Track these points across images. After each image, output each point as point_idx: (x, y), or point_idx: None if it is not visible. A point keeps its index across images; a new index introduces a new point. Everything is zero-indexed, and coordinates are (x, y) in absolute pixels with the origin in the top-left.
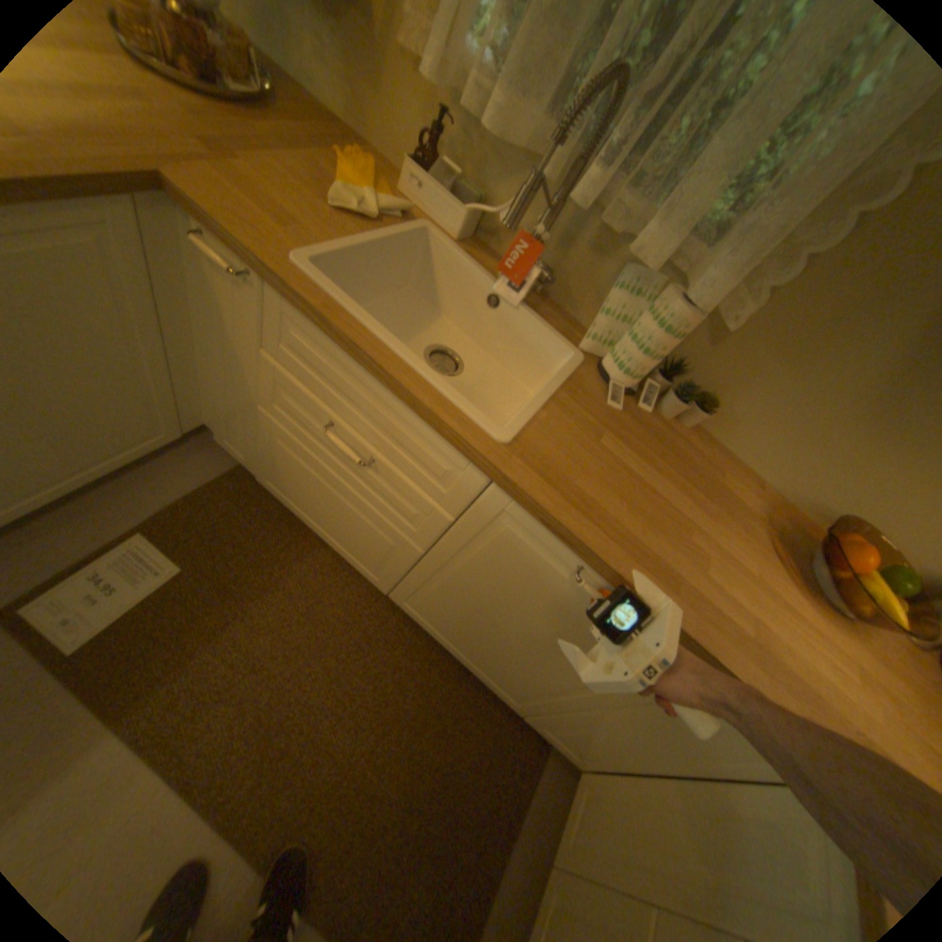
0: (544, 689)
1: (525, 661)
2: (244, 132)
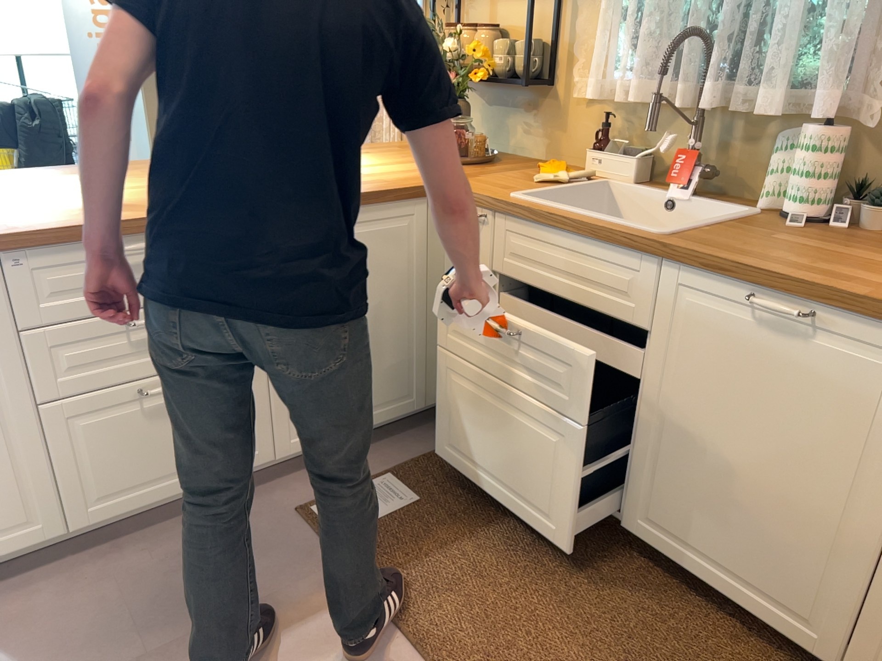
0: (819, 546)
1: (777, 502)
2: (482, 170)
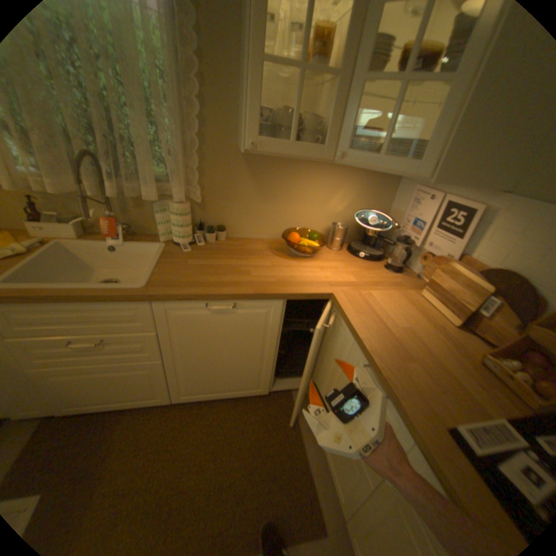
0: (255, 369)
1: (237, 365)
2: None
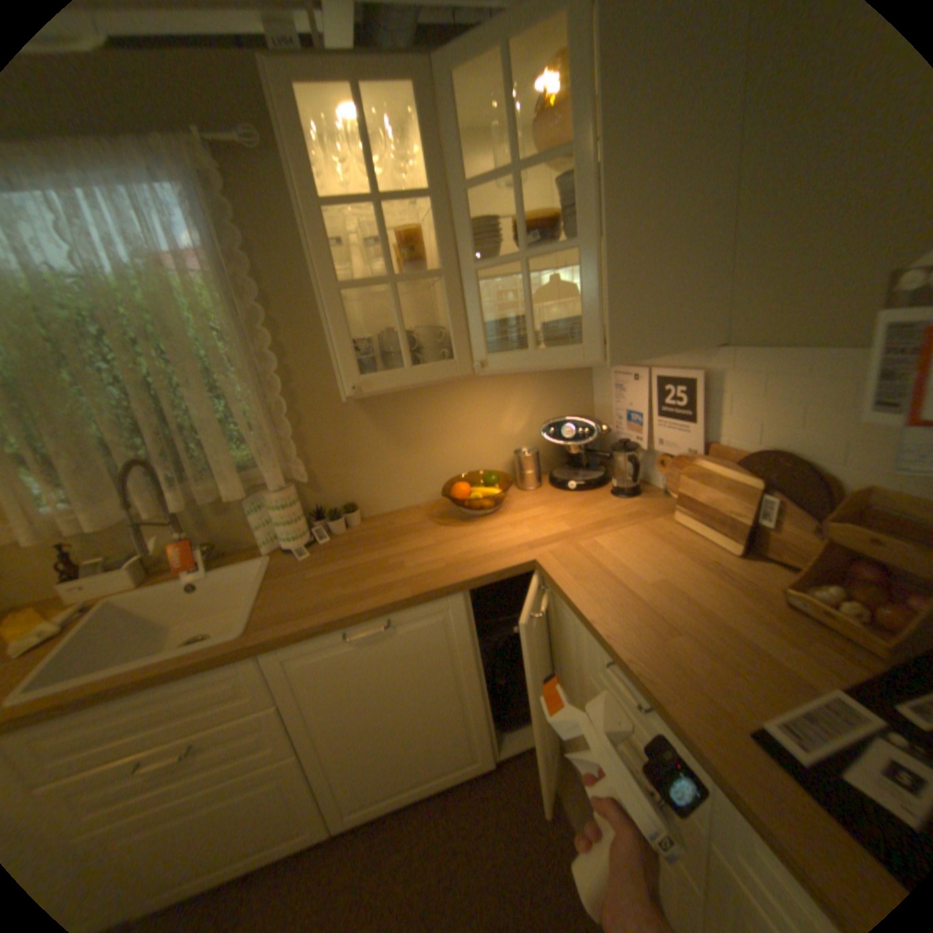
0: (456, 724)
1: (424, 725)
2: None
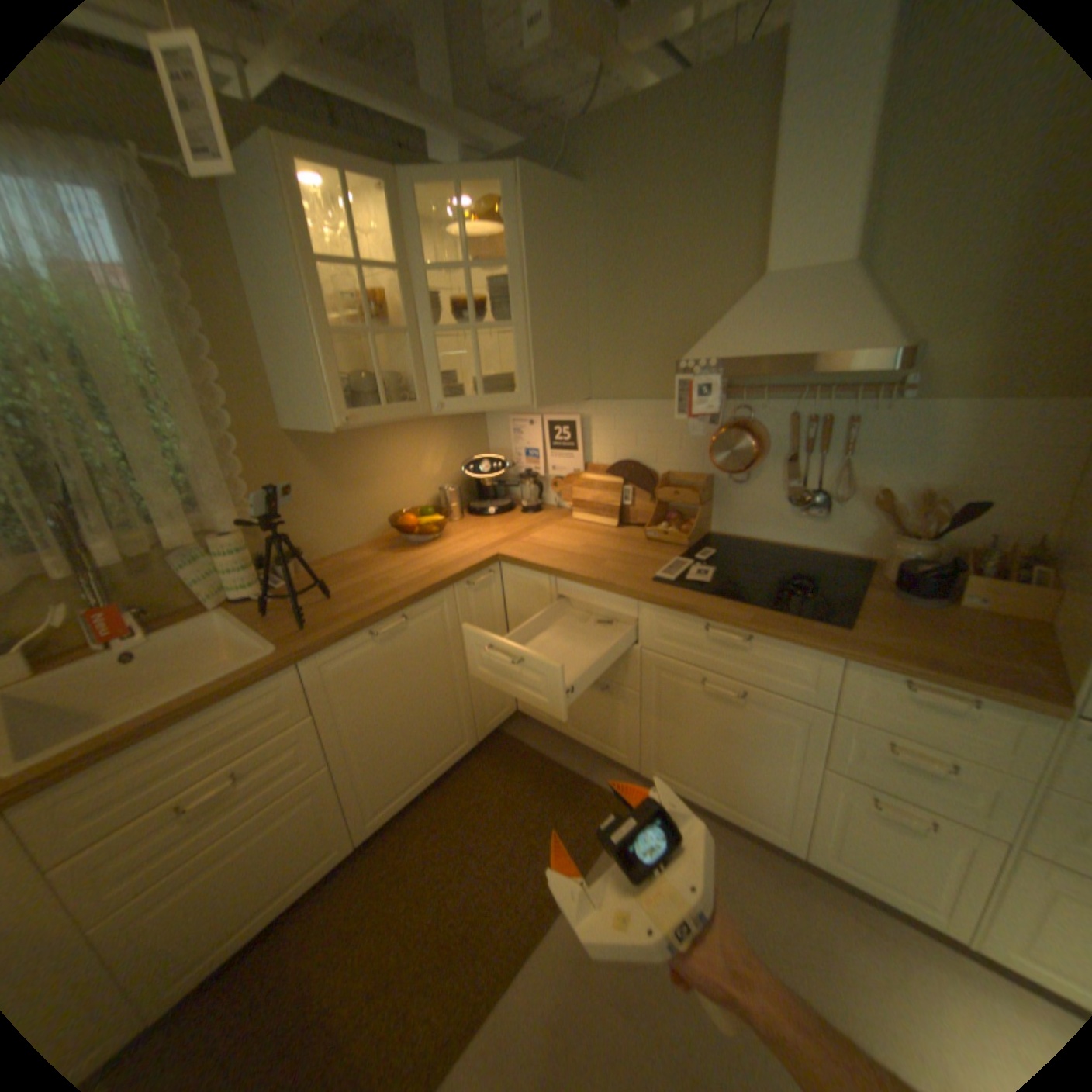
0: (451, 709)
1: (429, 714)
2: None
